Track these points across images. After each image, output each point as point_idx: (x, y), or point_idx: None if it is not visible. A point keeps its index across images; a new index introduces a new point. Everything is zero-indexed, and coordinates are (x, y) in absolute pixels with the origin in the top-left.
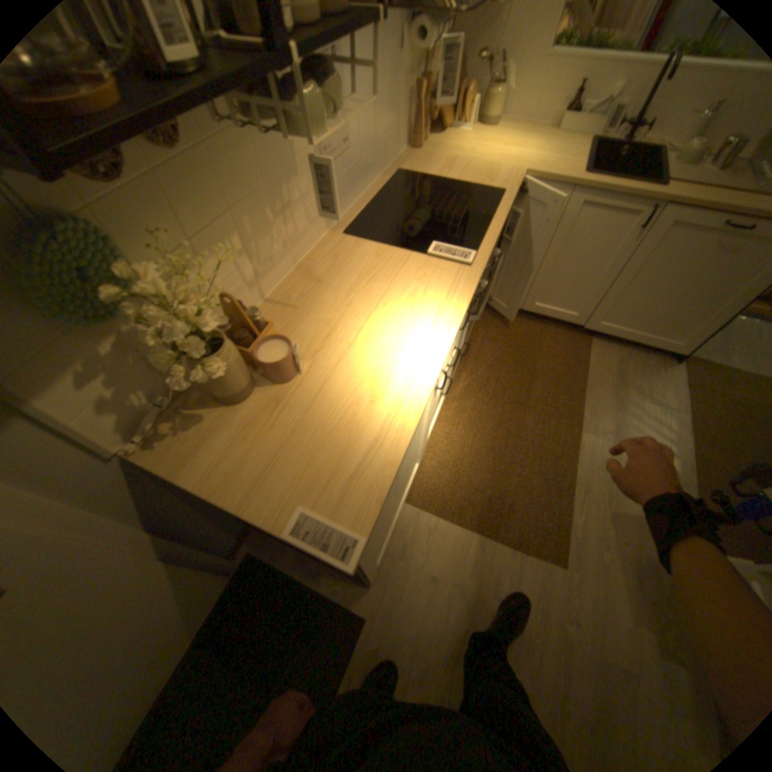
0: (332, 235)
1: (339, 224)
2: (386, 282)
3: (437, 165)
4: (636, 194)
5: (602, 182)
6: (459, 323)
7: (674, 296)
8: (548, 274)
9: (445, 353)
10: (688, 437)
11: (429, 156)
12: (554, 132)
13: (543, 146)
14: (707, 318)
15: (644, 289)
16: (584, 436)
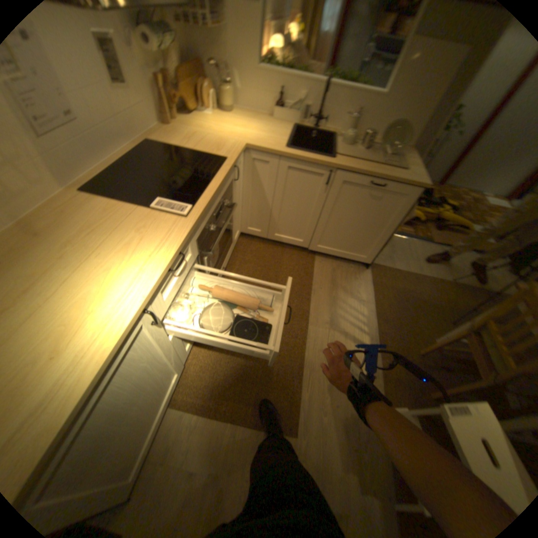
0: (66, 193)
1: (77, 183)
2: (106, 234)
3: (178, 138)
4: (317, 163)
5: (294, 154)
6: (167, 267)
7: (354, 227)
8: (277, 214)
9: (144, 297)
10: (373, 318)
11: (173, 130)
12: (268, 120)
13: (259, 128)
14: (377, 238)
15: (336, 223)
16: (309, 327)
